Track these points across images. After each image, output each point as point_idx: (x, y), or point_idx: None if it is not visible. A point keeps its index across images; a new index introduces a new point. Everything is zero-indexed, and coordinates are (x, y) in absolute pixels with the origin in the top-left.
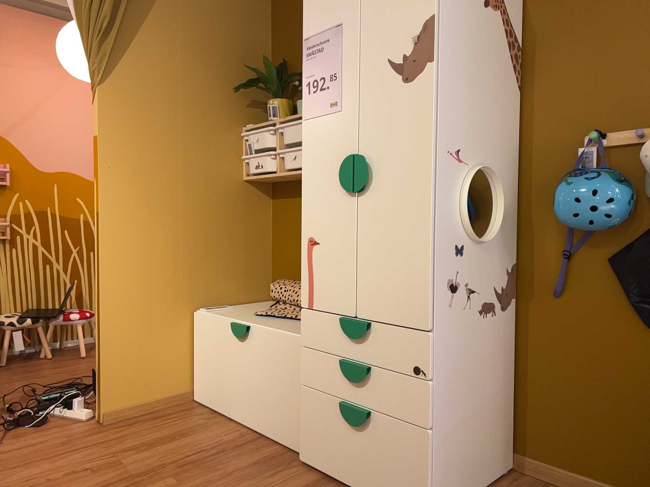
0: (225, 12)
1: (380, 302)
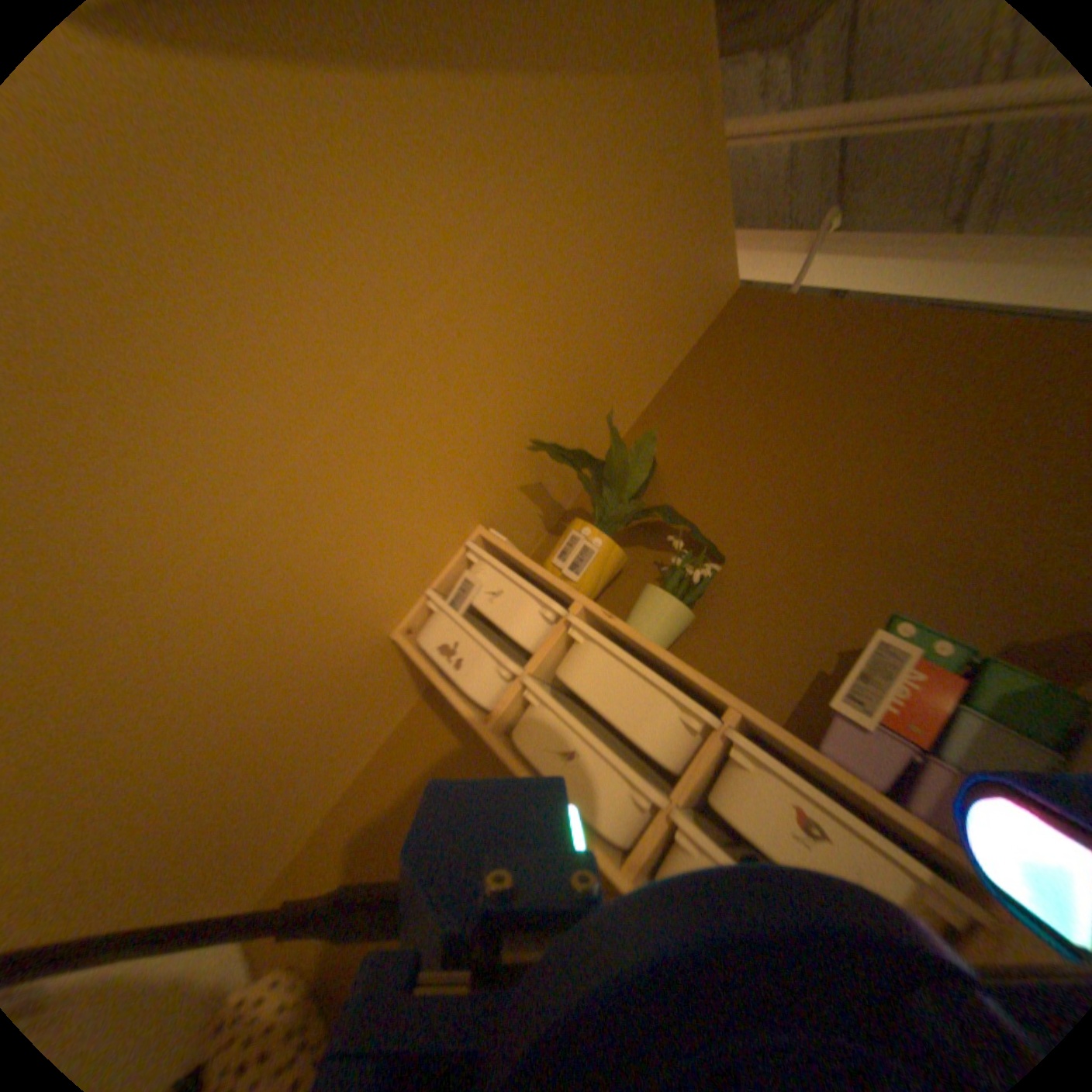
0: (632, 283)
1: None
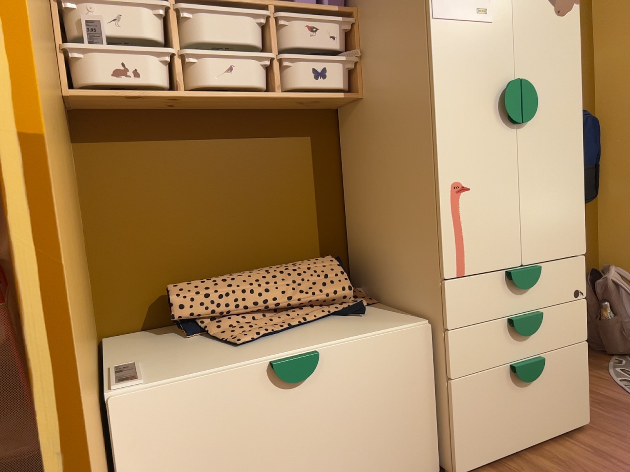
0: None
1: (545, 240)
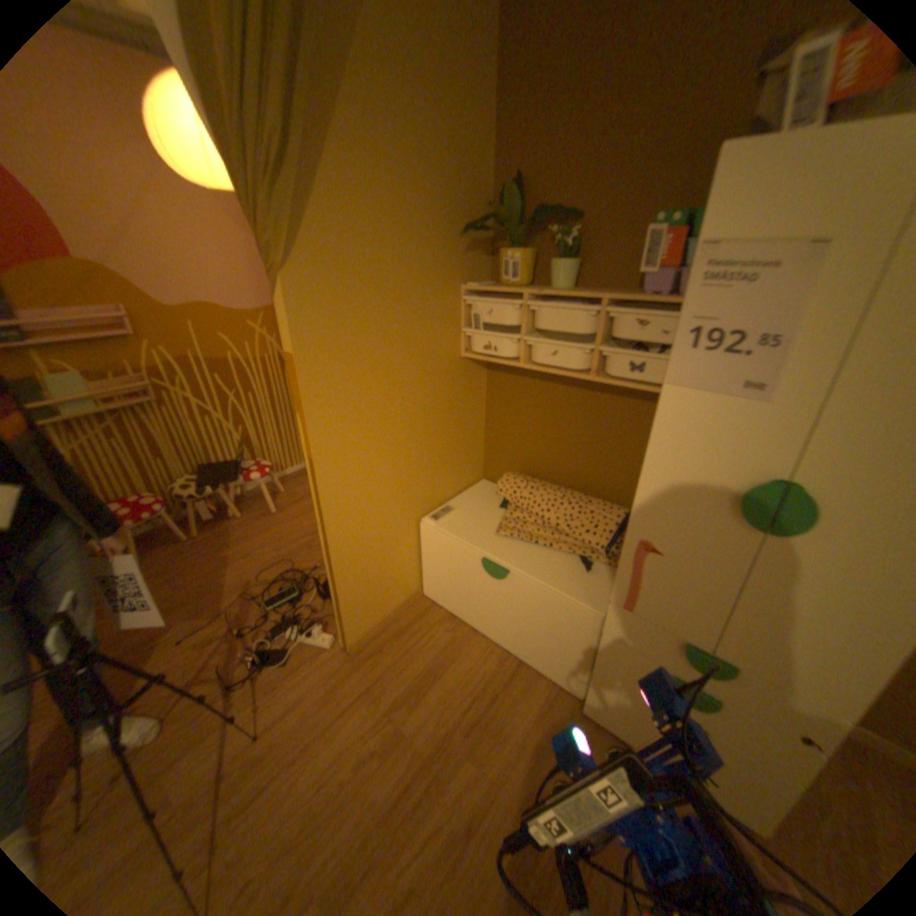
0: (440, 84)
1: (767, 659)
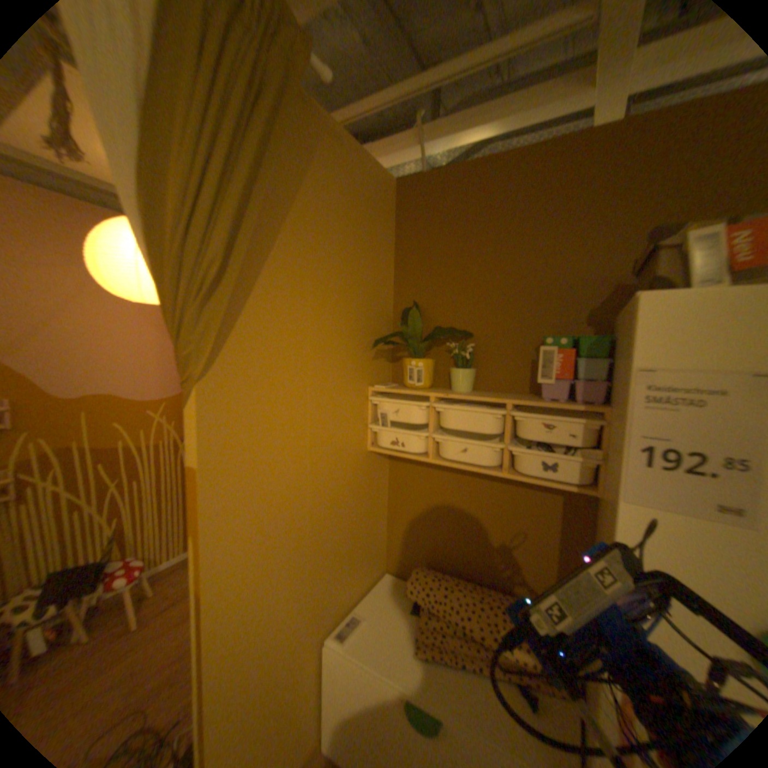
0: (357, 240)
1: None
